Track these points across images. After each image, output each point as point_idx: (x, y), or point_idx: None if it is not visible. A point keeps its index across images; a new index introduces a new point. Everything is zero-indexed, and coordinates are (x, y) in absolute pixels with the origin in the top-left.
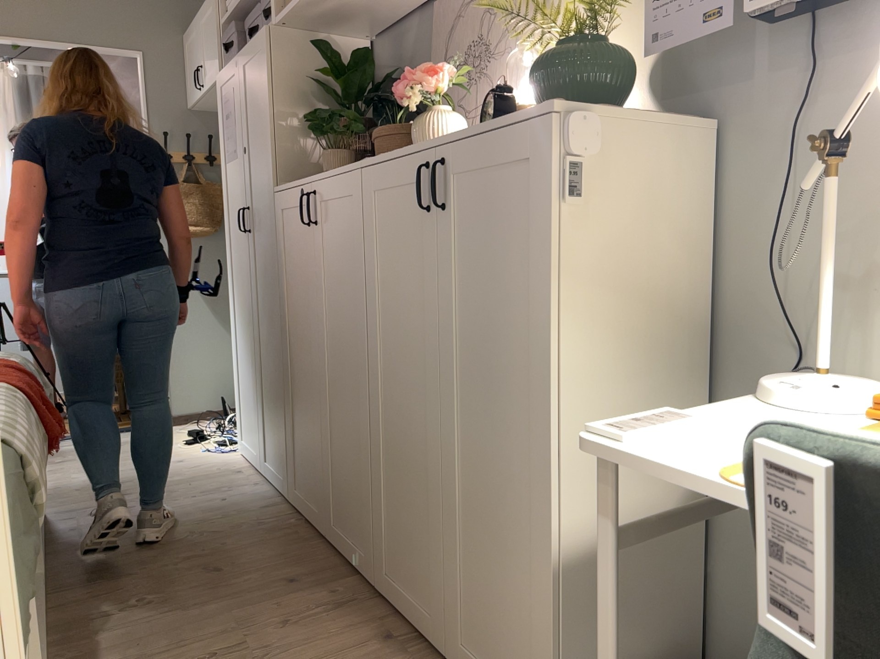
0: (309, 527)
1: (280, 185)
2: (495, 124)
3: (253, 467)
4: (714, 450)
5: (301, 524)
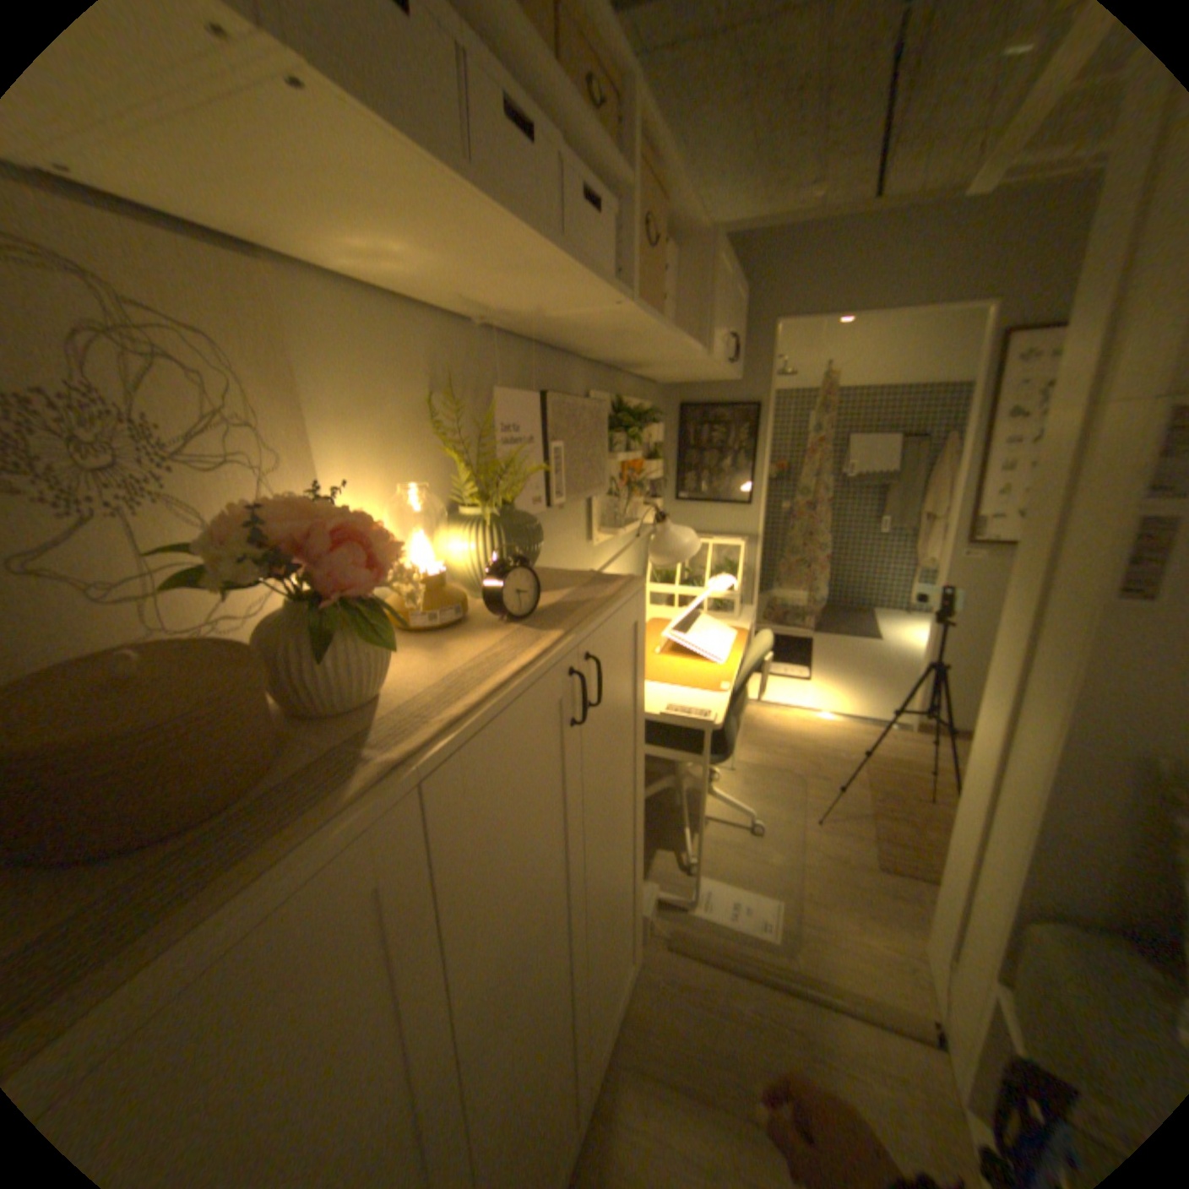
0: None
1: None
2: (614, 600)
3: None
4: (687, 700)
5: None
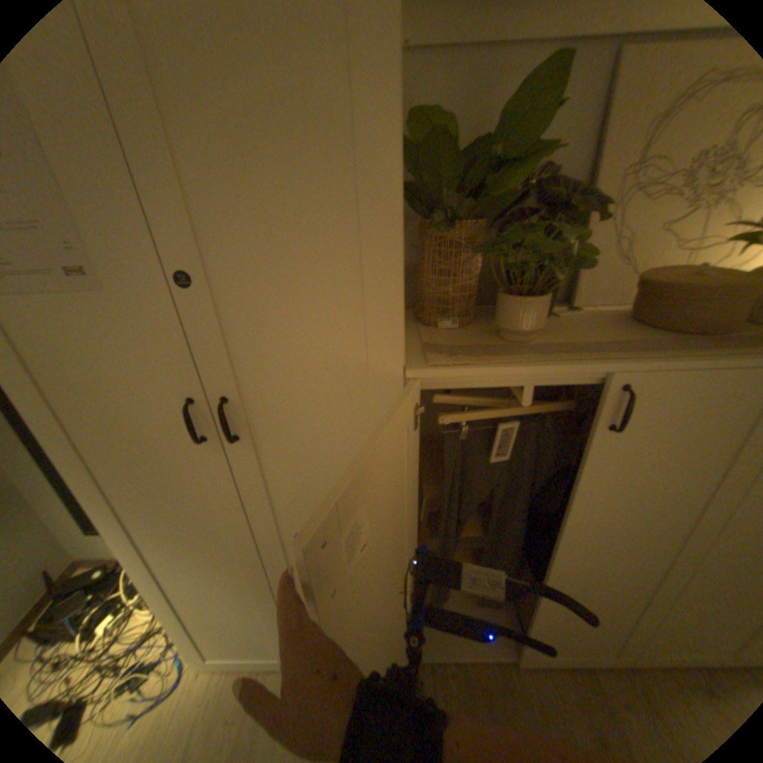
0: (475, 671)
1: (438, 364)
2: None
3: (259, 670)
4: None
5: (463, 676)
